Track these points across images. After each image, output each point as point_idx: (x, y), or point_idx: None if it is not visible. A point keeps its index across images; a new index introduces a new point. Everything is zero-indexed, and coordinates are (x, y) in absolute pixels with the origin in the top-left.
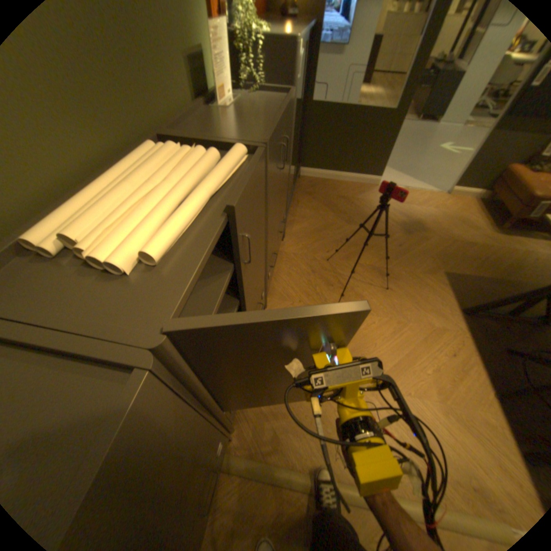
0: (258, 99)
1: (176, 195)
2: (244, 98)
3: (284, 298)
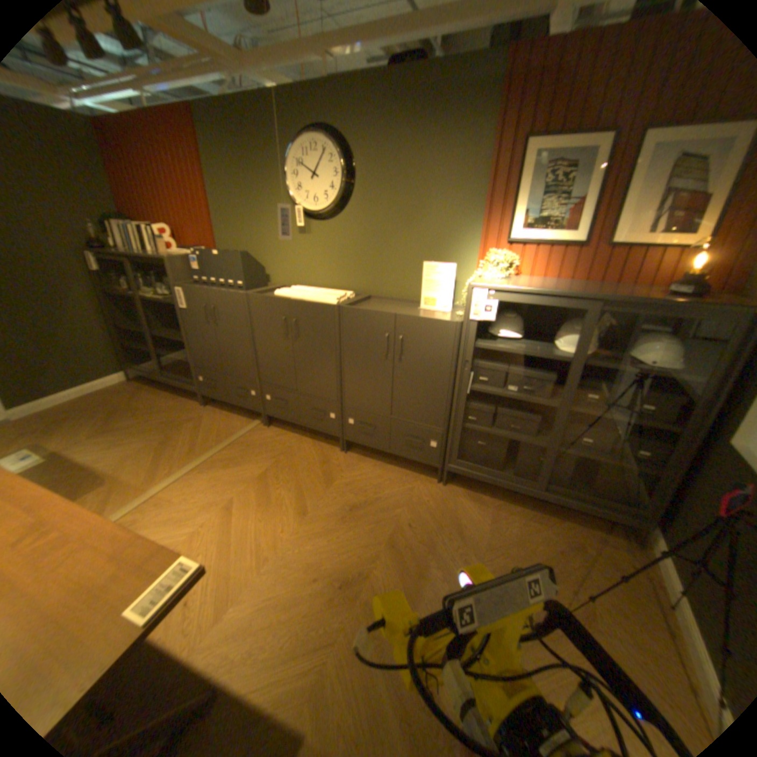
0: (439, 316)
1: (302, 294)
2: (445, 315)
3: (350, 467)
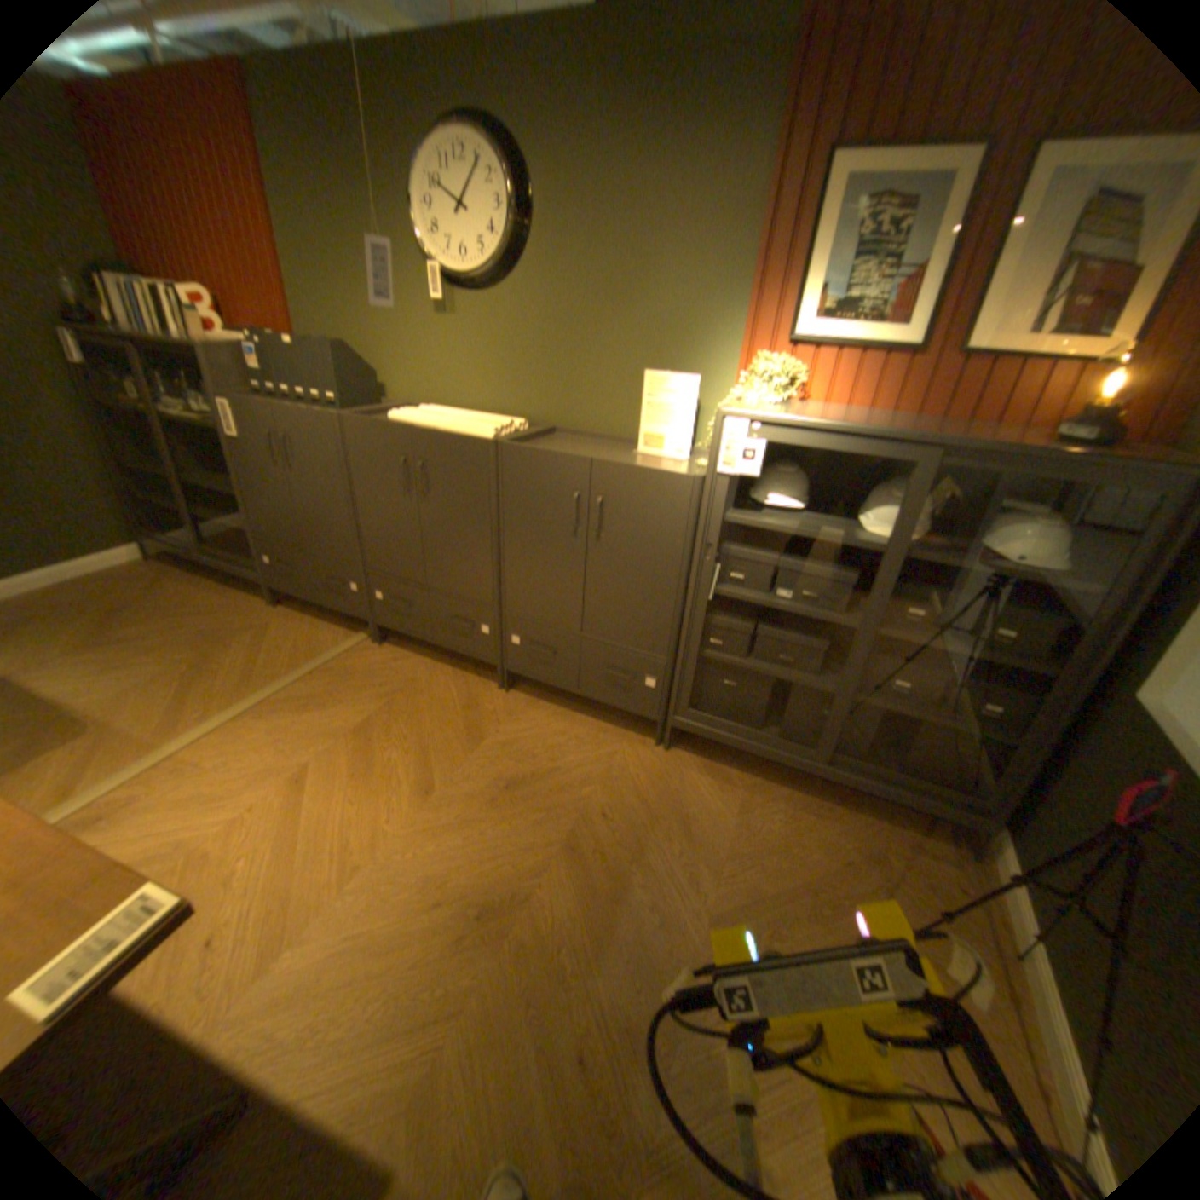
0: (668, 467)
1: (437, 420)
2: (679, 465)
3: (513, 716)
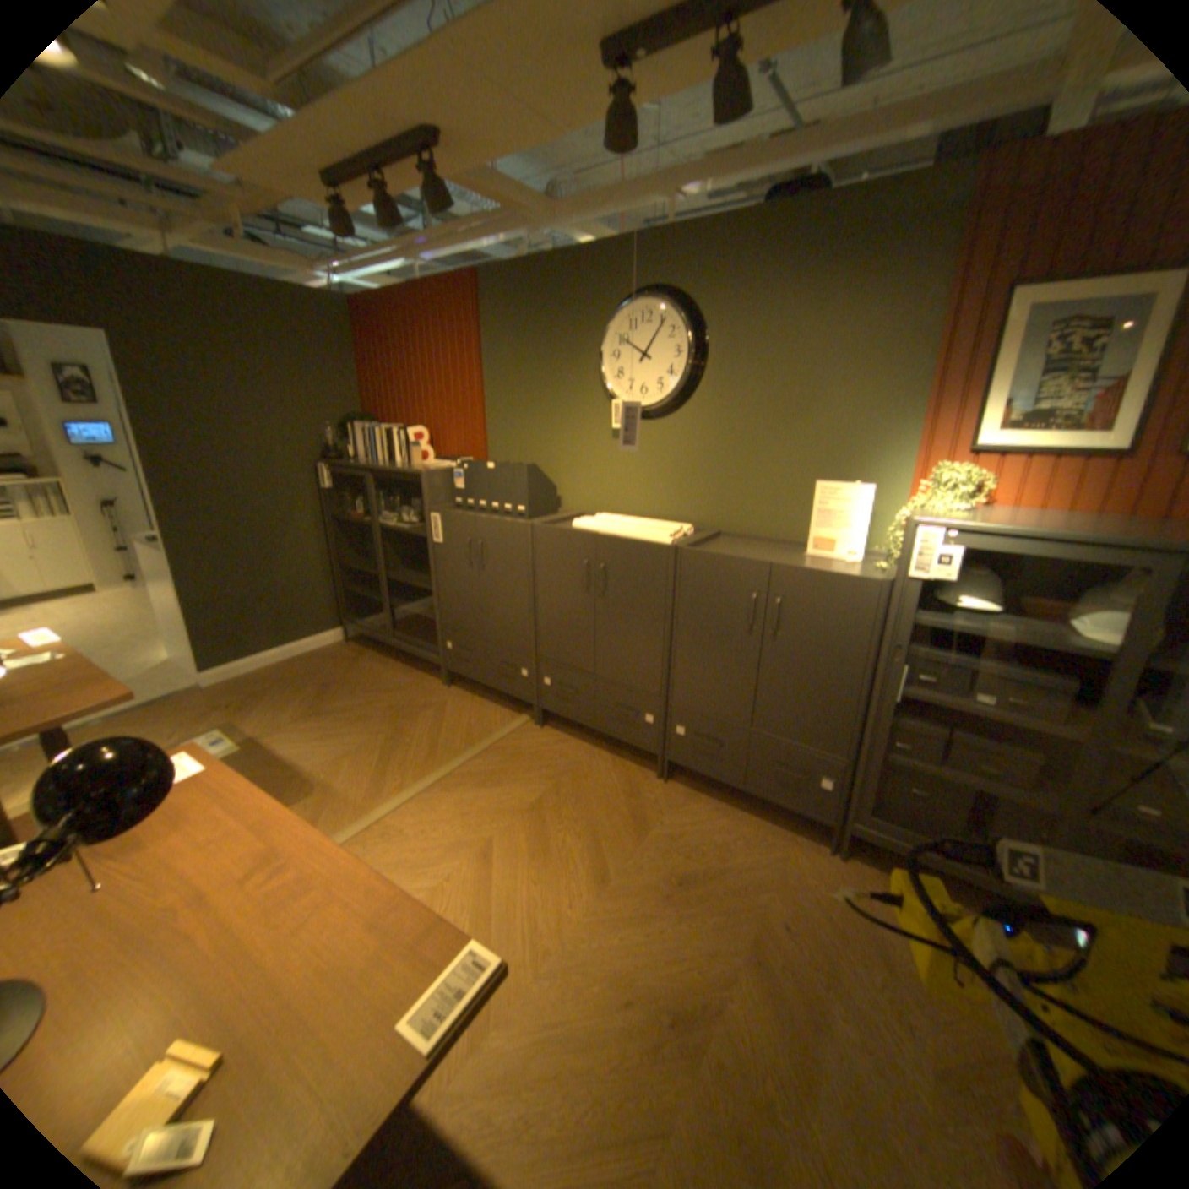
0: (845, 569)
1: (614, 528)
2: (854, 567)
3: (675, 809)
